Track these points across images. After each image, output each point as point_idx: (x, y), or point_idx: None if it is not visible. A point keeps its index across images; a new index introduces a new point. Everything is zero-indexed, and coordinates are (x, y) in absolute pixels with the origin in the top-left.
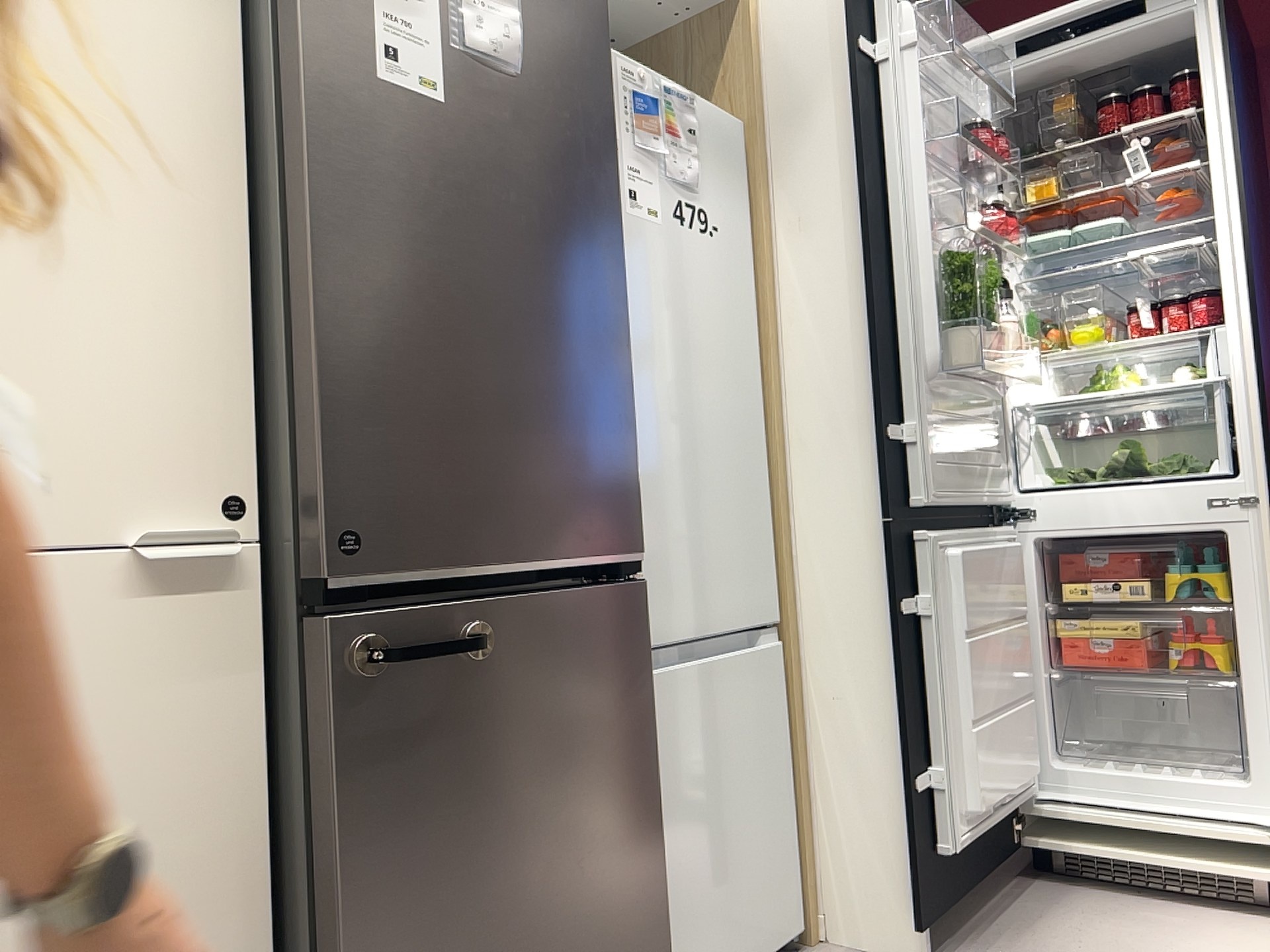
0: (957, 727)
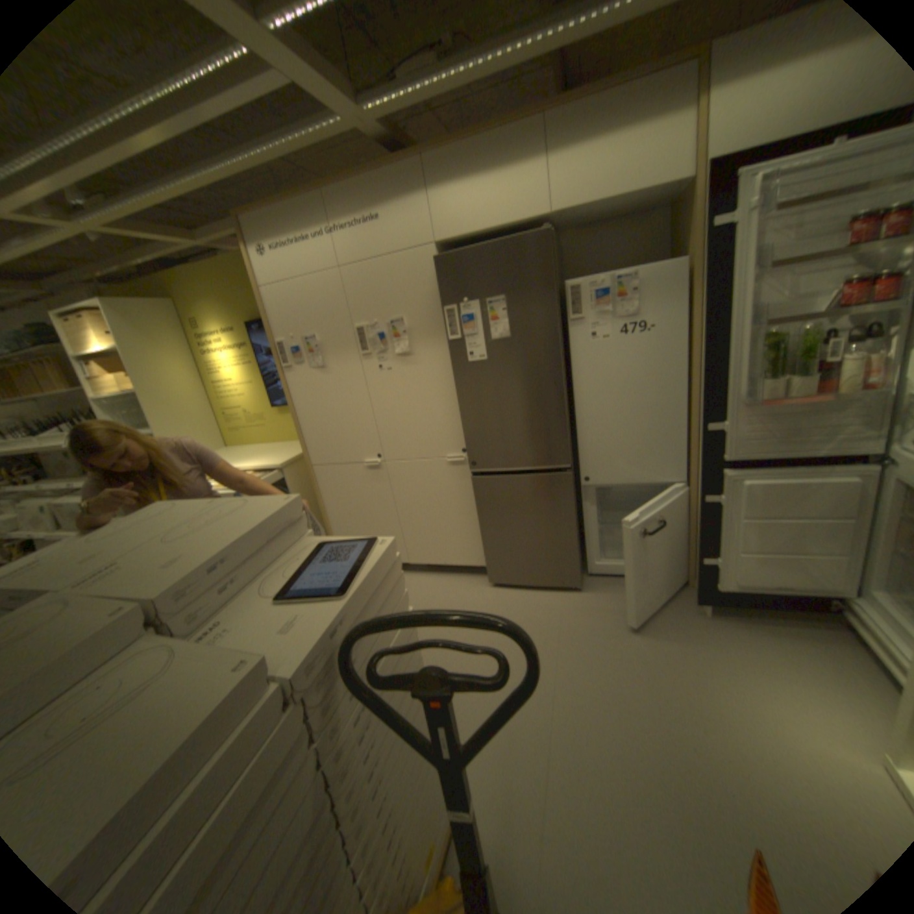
0: (736, 551)
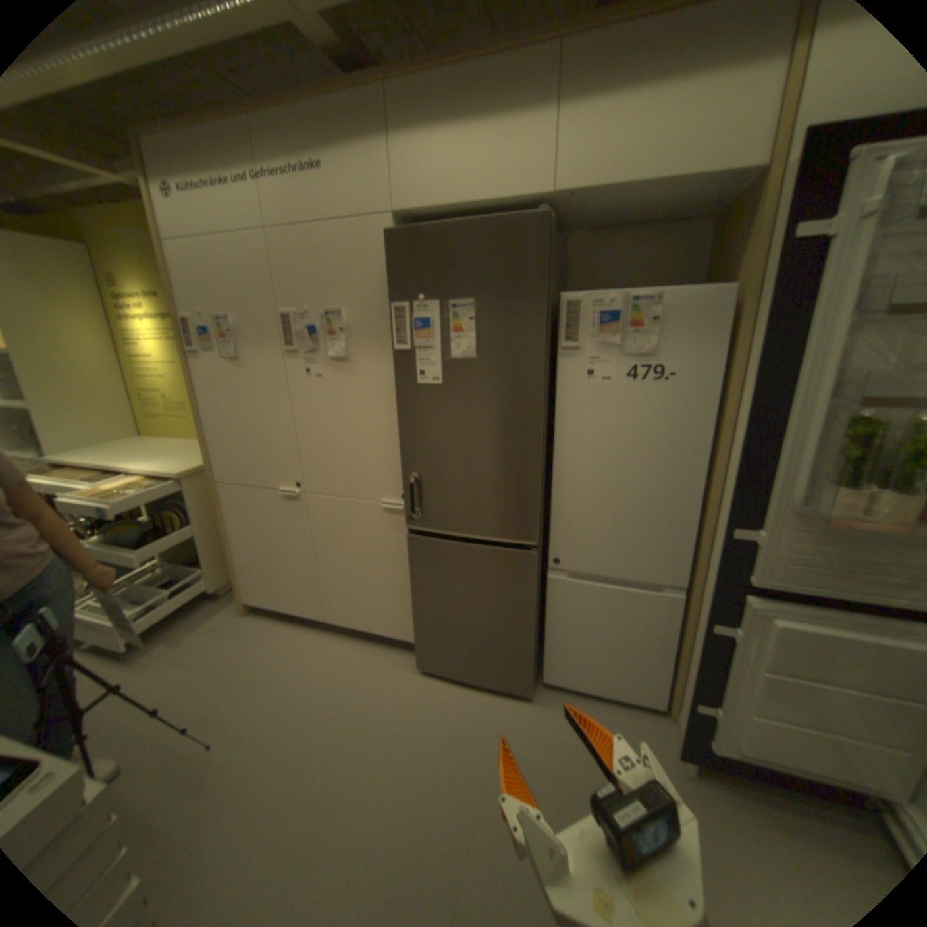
0: (746, 707)
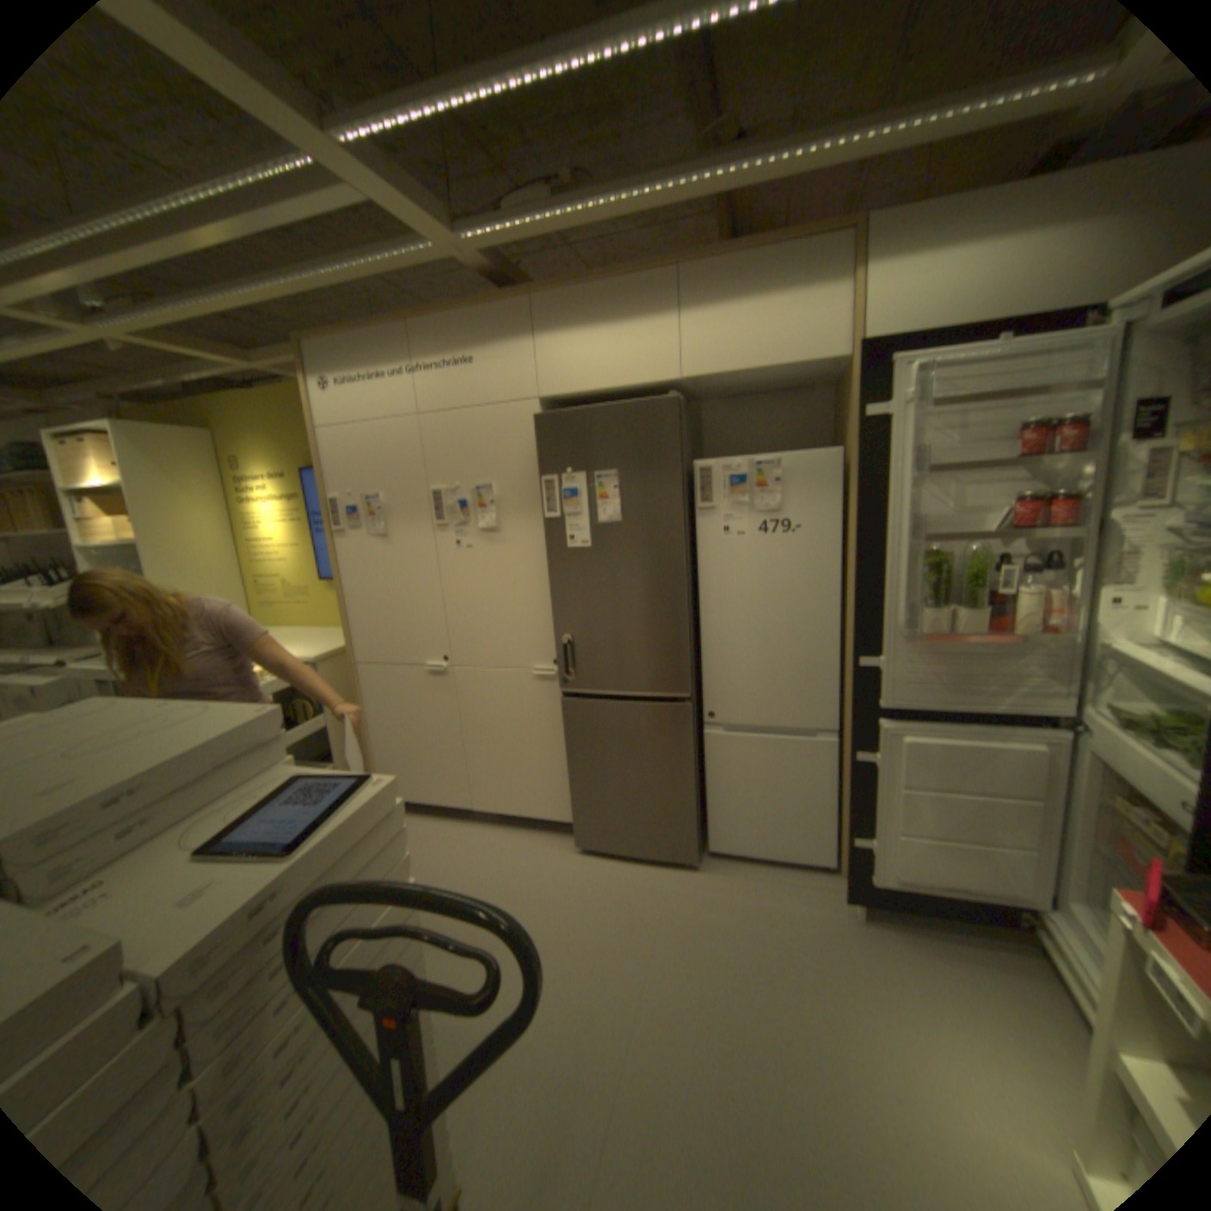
0: (894, 831)
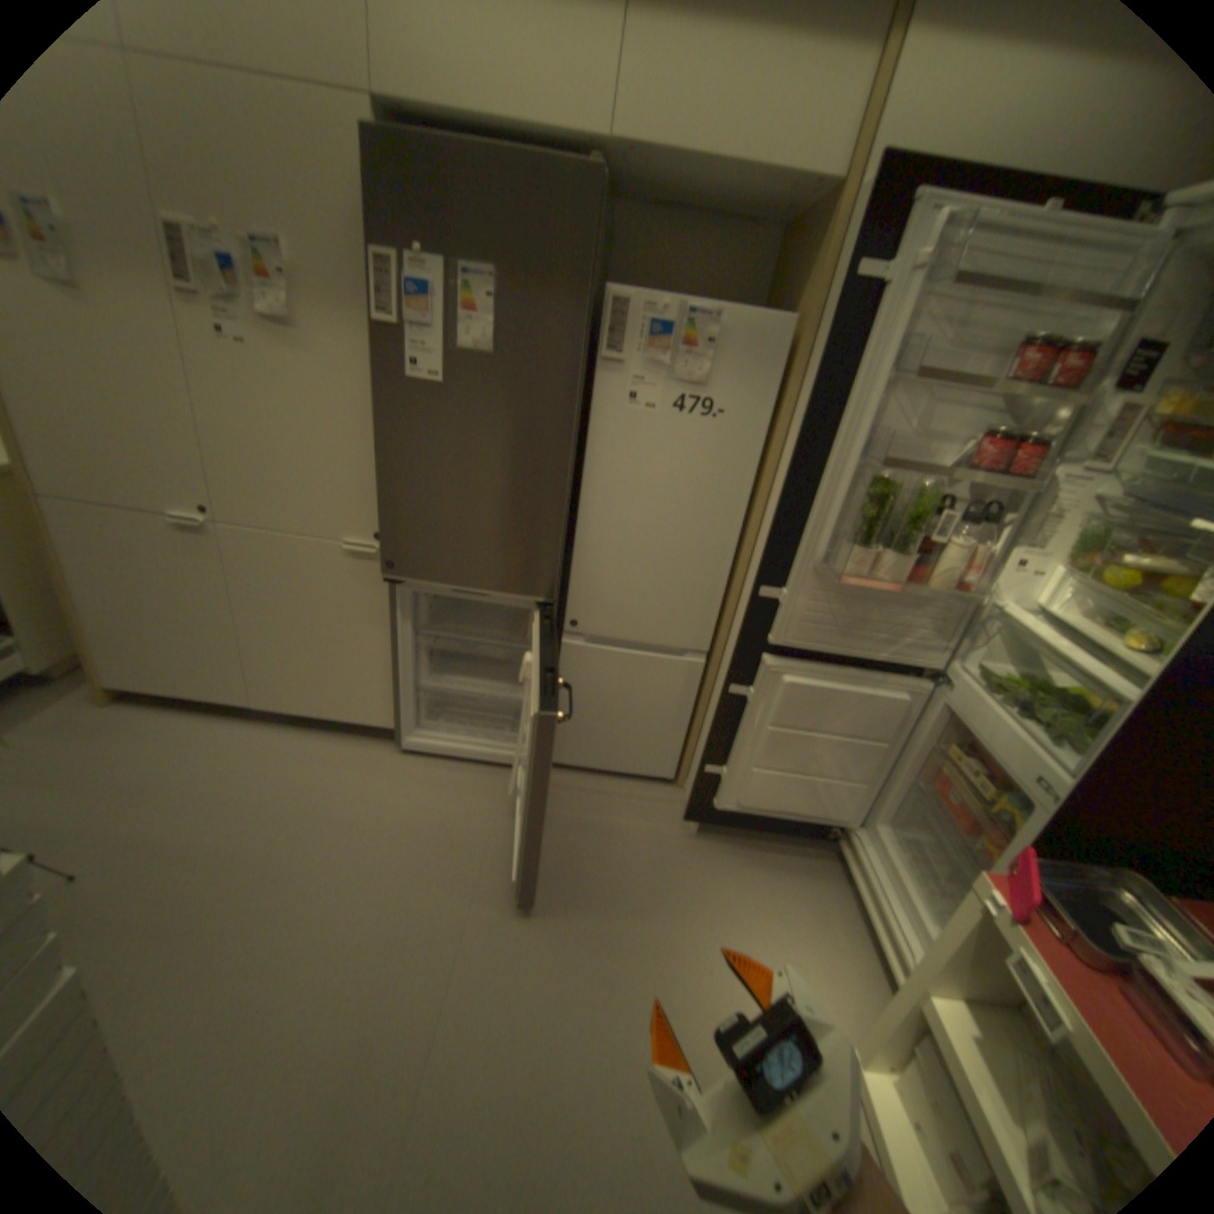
0: (747, 761)
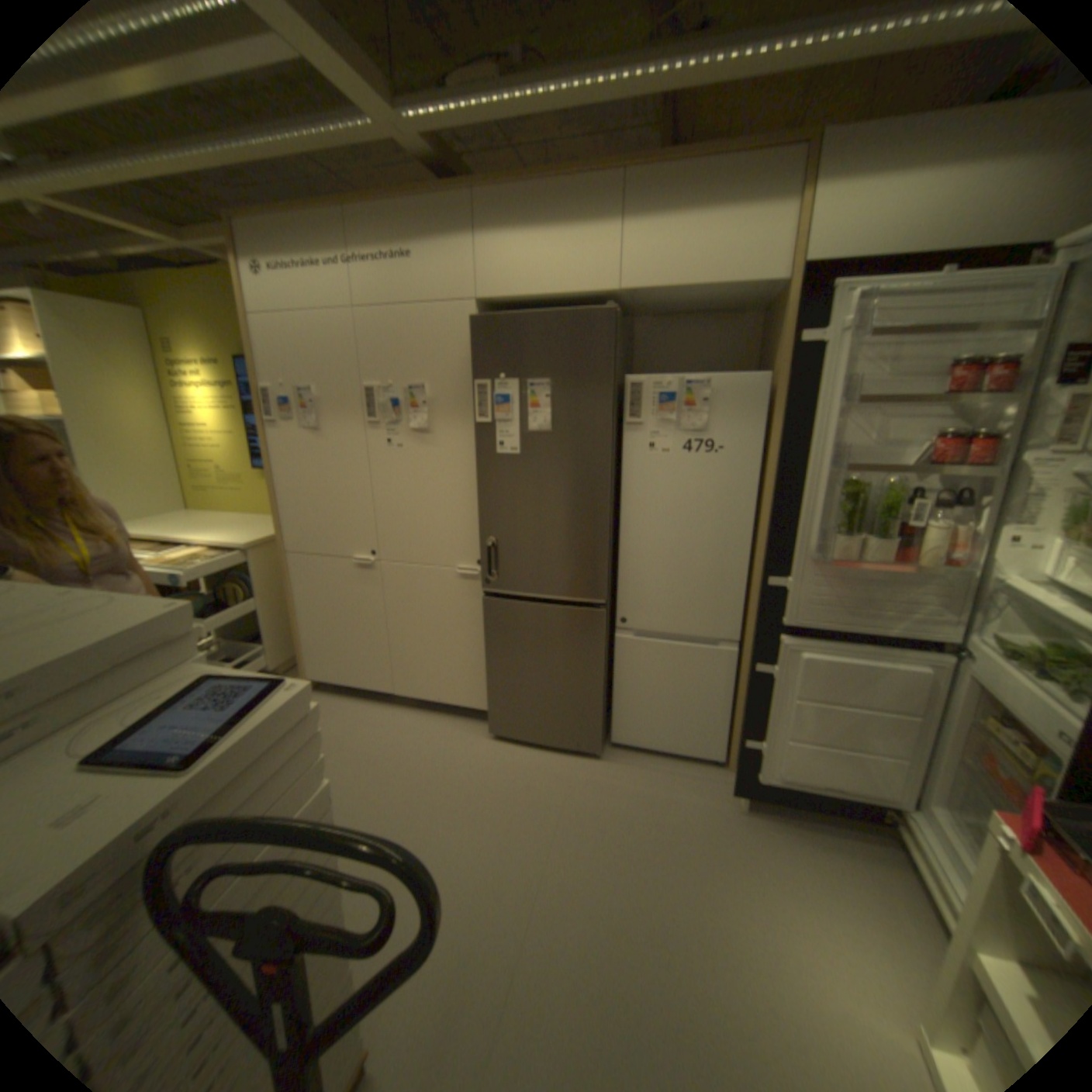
0: (783, 736)
